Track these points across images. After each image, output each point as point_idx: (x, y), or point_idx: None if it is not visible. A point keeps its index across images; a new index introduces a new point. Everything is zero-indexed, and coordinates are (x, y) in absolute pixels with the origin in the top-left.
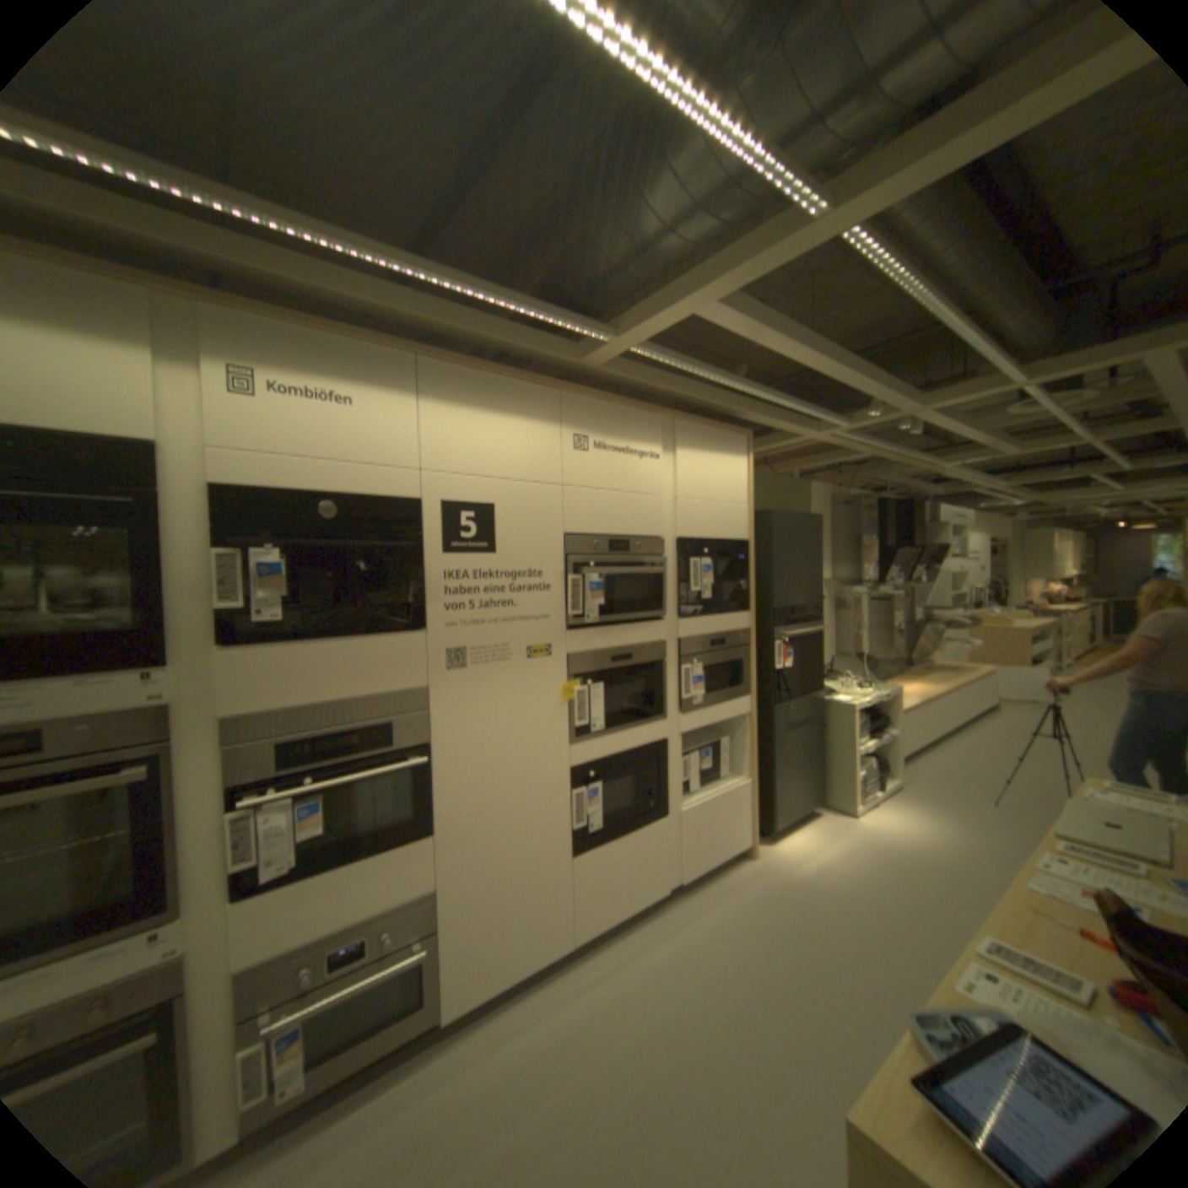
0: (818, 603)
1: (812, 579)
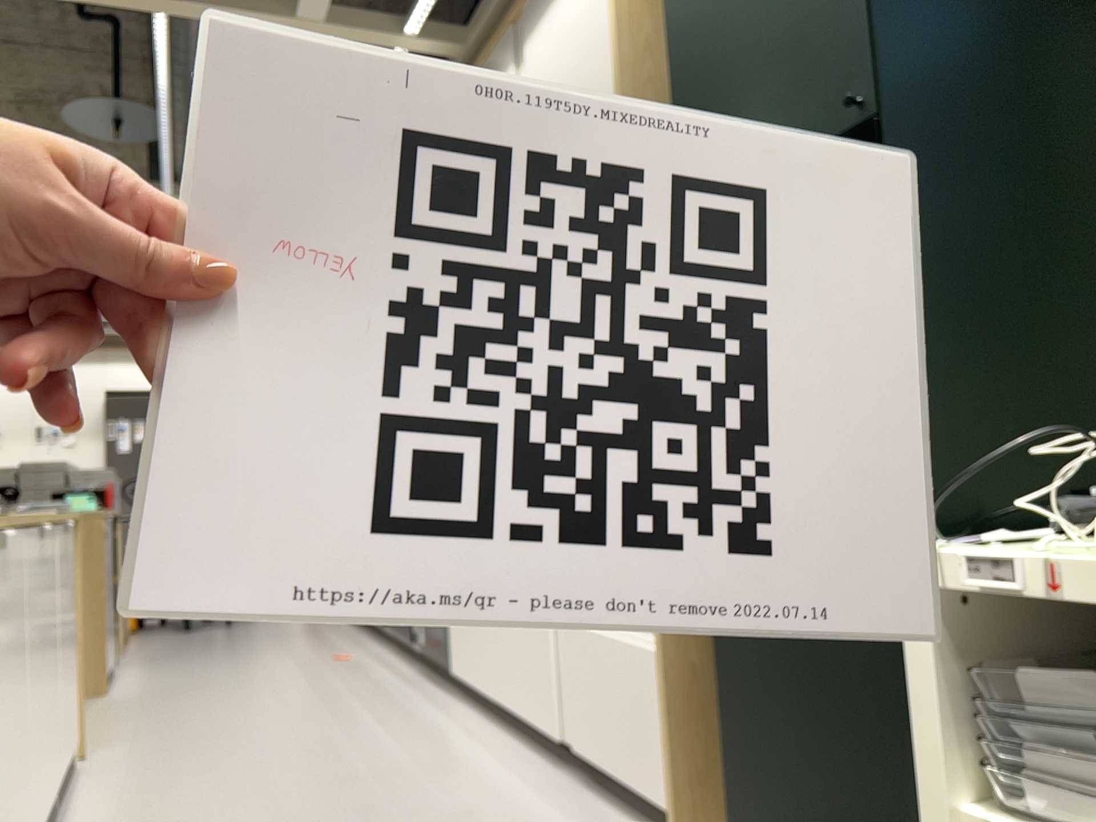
0: (887, 117)
1: (819, 53)
